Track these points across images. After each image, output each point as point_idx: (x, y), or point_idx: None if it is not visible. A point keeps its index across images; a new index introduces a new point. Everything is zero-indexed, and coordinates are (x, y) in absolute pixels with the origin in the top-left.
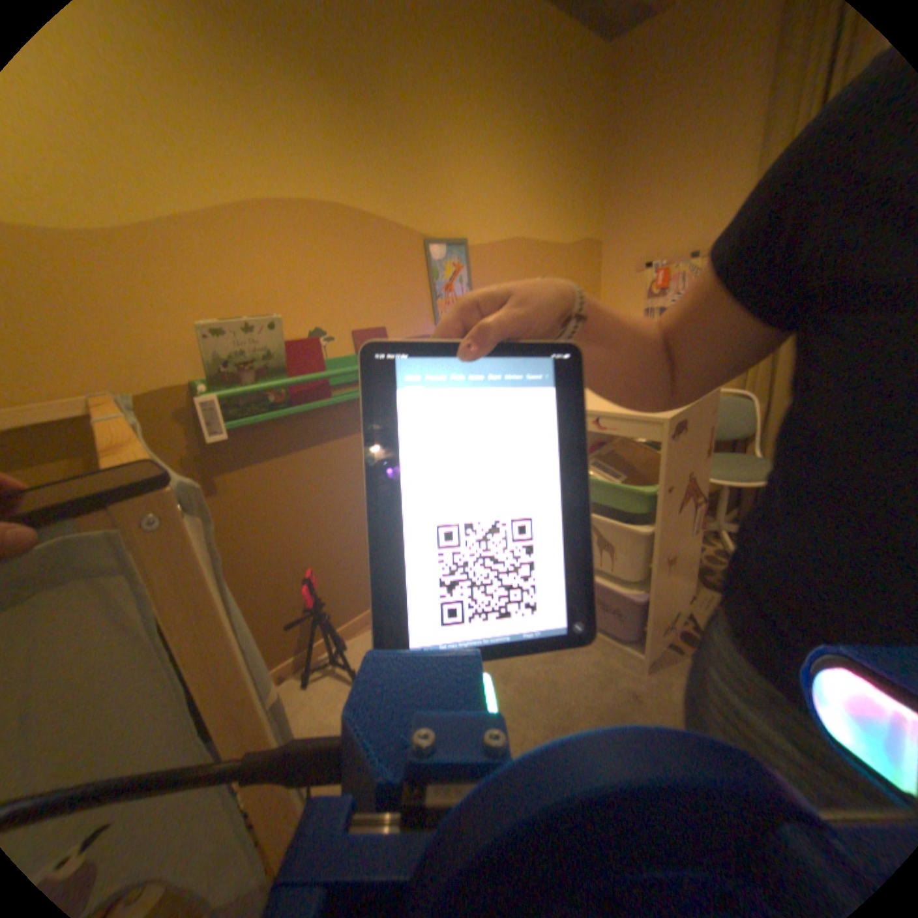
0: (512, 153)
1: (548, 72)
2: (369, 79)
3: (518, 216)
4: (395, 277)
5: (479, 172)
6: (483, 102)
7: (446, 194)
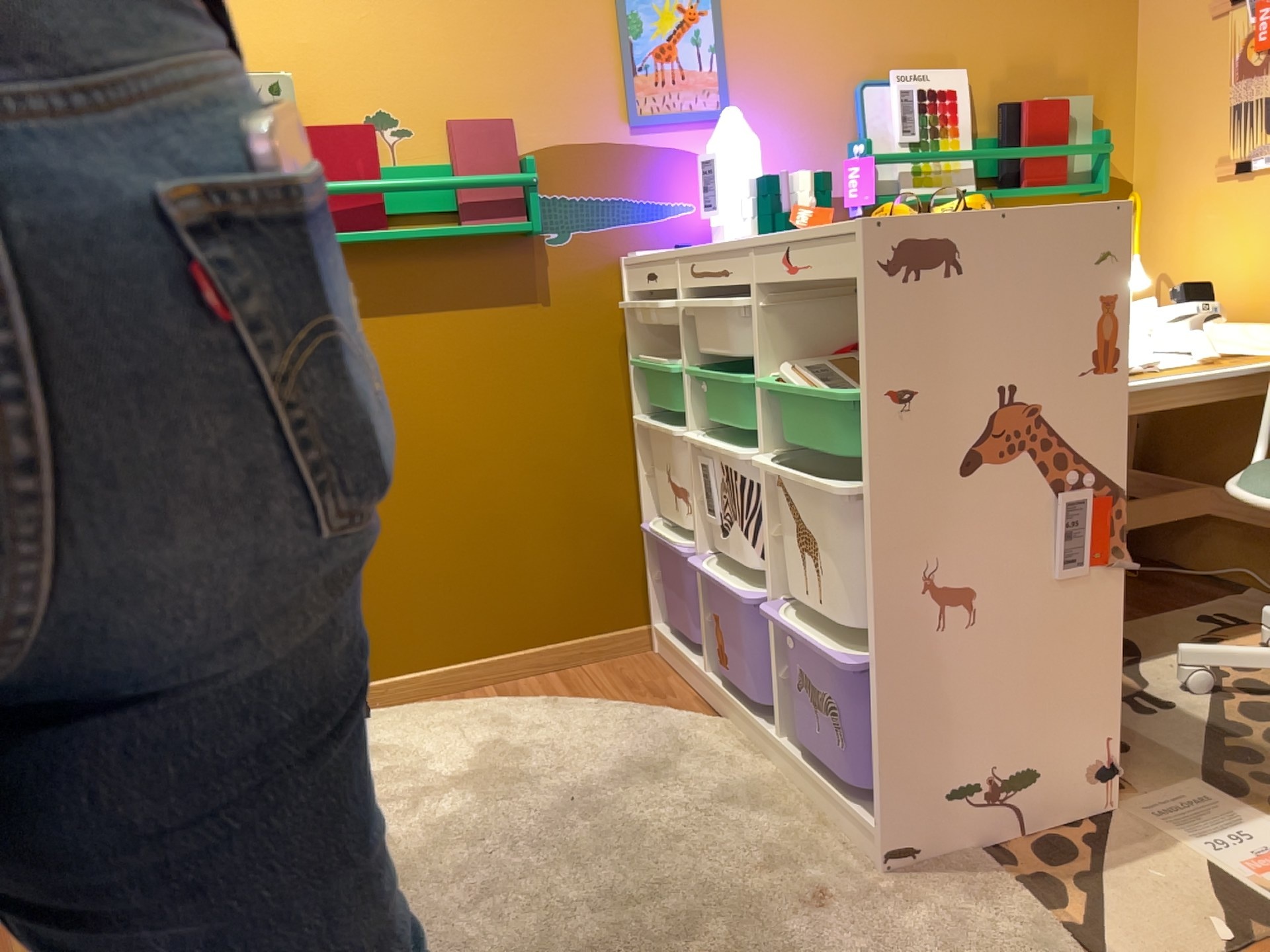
0: None
1: None
2: None
3: None
4: (544, 32)
5: None
6: None
7: None
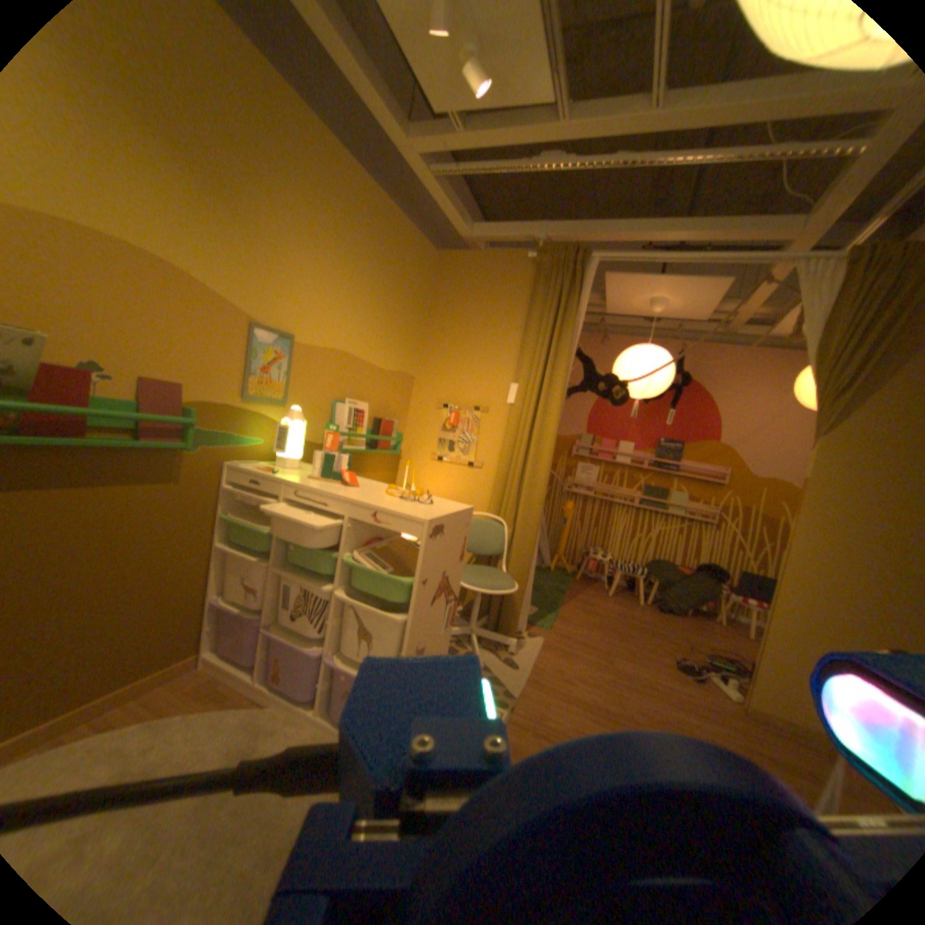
0: (351, 289)
1: (390, 249)
2: (233, 185)
3: (347, 337)
4: (211, 345)
5: (319, 292)
6: (335, 245)
7: (284, 297)
